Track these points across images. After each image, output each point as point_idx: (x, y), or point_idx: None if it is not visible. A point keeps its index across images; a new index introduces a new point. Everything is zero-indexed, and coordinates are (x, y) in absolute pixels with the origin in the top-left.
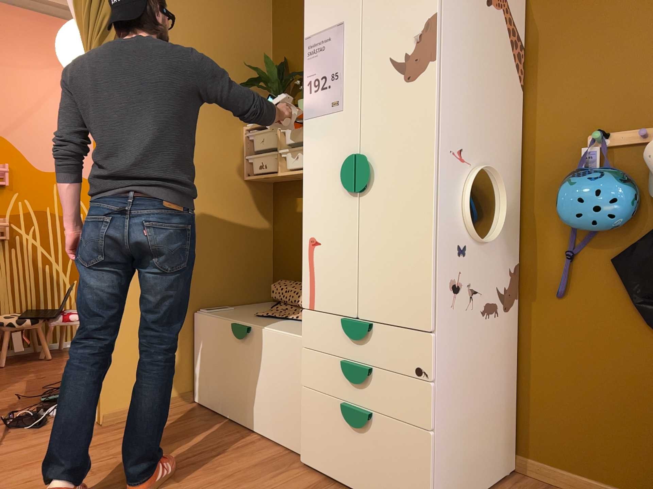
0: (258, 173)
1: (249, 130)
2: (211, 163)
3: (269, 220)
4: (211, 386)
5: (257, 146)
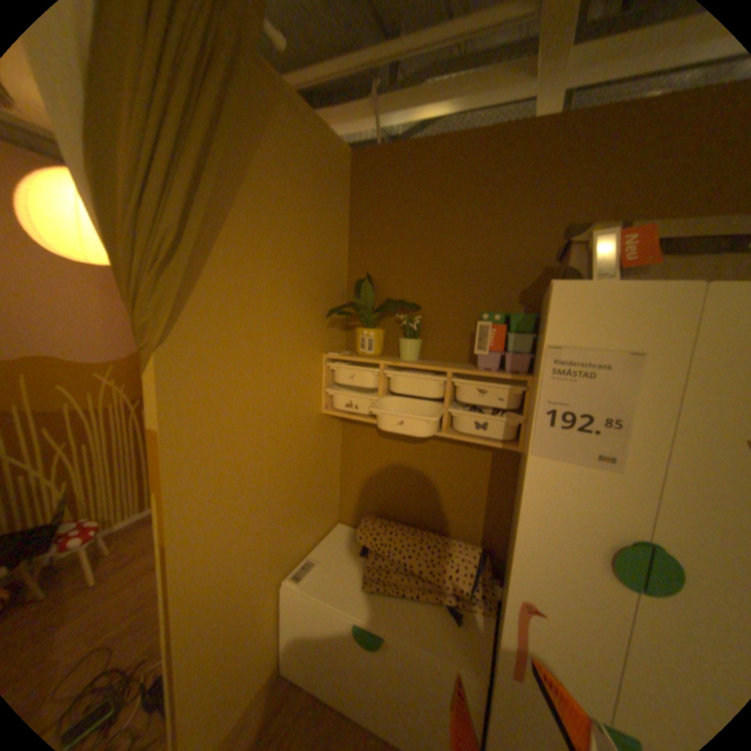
0: (345, 412)
1: (332, 360)
2: (294, 409)
3: (339, 444)
4: (310, 670)
5: (345, 382)
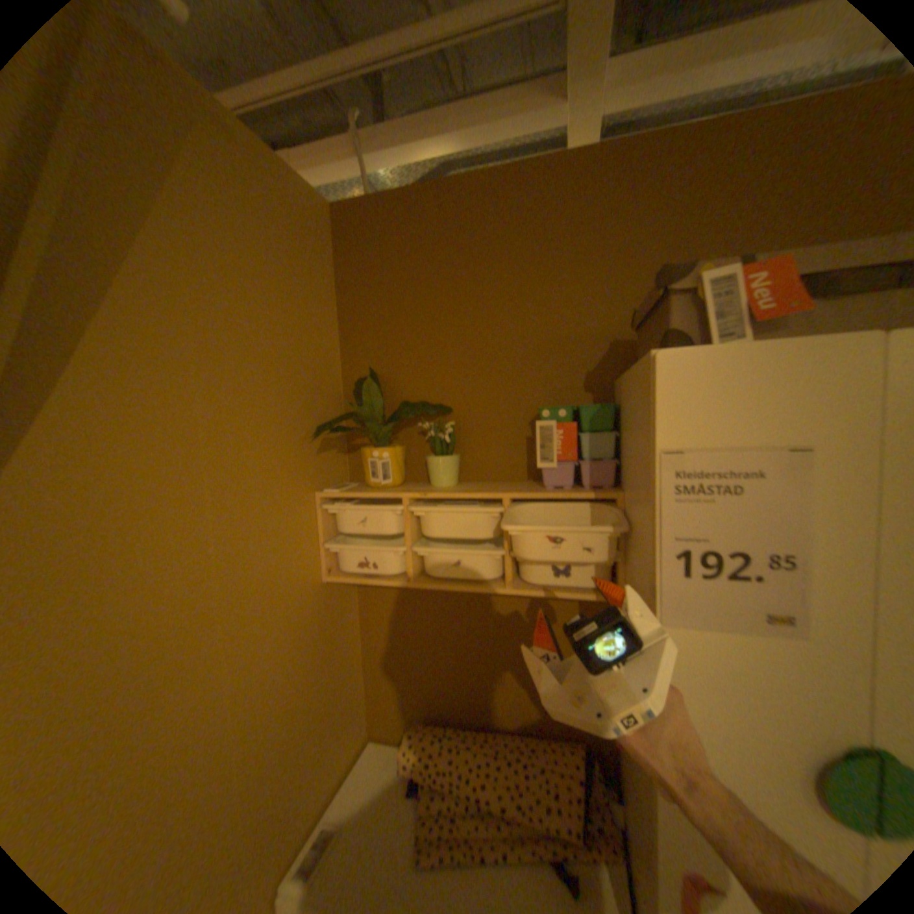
0: (358, 575)
1: (331, 499)
2: (275, 586)
3: (356, 620)
4: None
5: (353, 529)
